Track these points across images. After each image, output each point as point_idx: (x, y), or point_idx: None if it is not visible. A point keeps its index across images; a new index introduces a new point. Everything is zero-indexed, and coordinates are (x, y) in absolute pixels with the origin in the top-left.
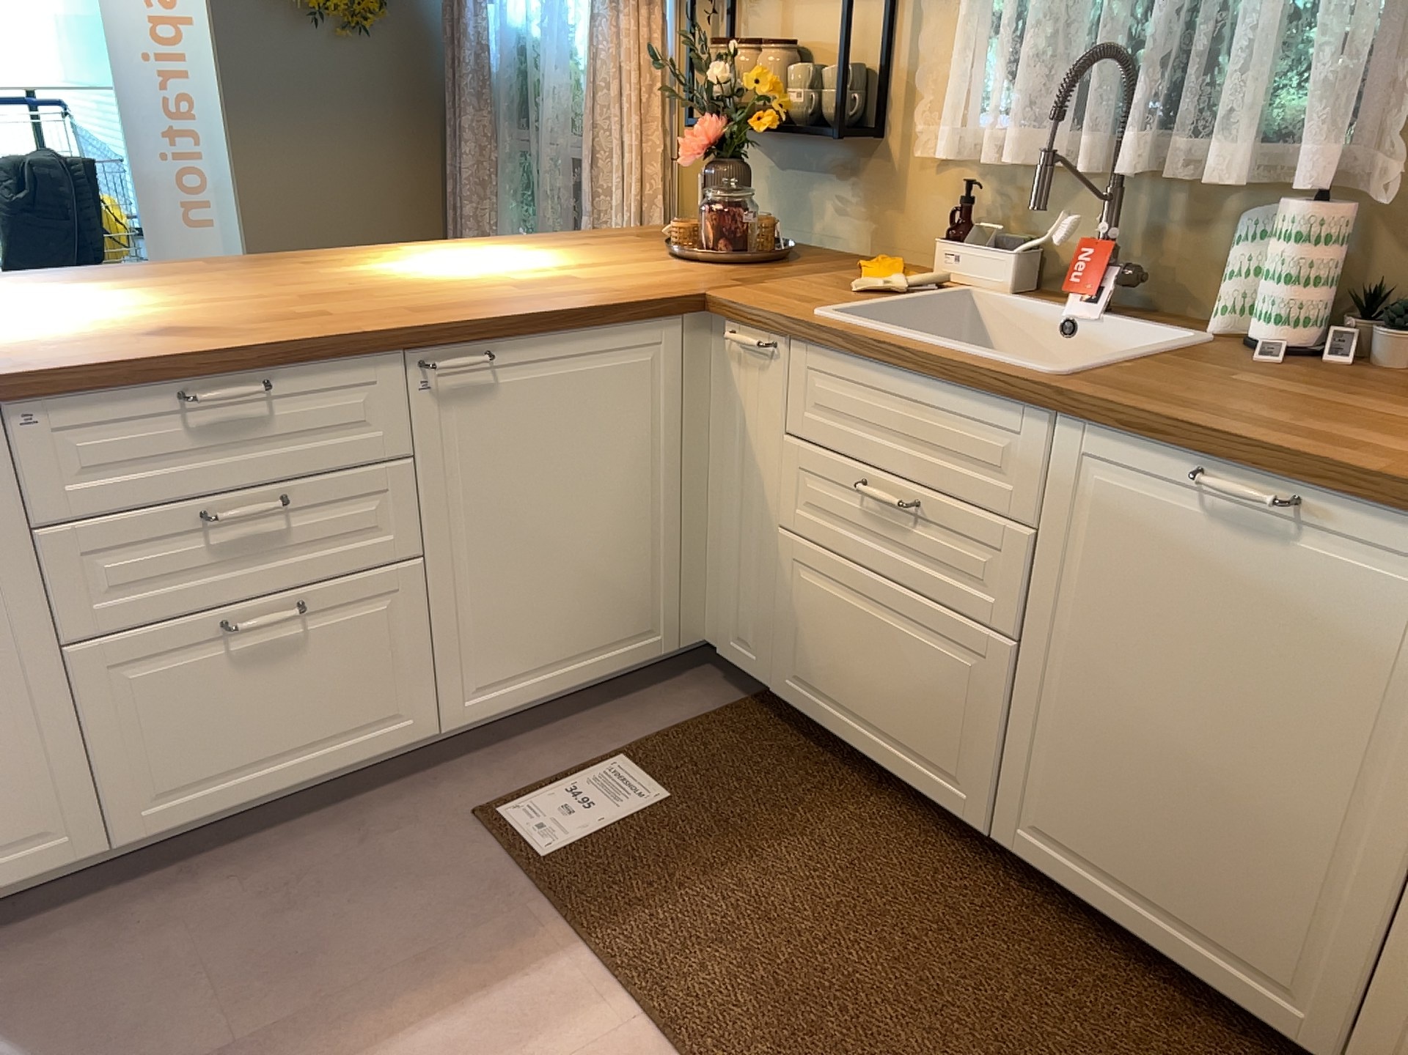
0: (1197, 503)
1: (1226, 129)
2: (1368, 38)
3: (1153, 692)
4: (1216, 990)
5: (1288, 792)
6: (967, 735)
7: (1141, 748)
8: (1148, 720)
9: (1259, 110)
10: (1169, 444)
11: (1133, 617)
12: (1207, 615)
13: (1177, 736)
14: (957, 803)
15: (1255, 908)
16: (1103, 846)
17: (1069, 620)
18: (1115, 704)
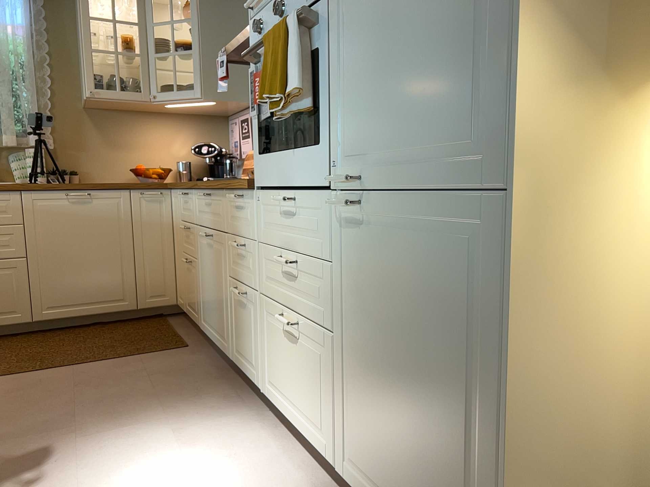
0: (67, 201)
1: (6, 132)
2: (35, 112)
3: (71, 250)
4: (108, 312)
5: (108, 255)
6: (15, 295)
7: (72, 265)
8: (71, 257)
9: (14, 127)
10: (57, 189)
11: (60, 234)
12: (78, 225)
13: (80, 257)
14: (18, 319)
15: (110, 285)
16: (70, 297)
17: (41, 243)
18: (62, 258)
